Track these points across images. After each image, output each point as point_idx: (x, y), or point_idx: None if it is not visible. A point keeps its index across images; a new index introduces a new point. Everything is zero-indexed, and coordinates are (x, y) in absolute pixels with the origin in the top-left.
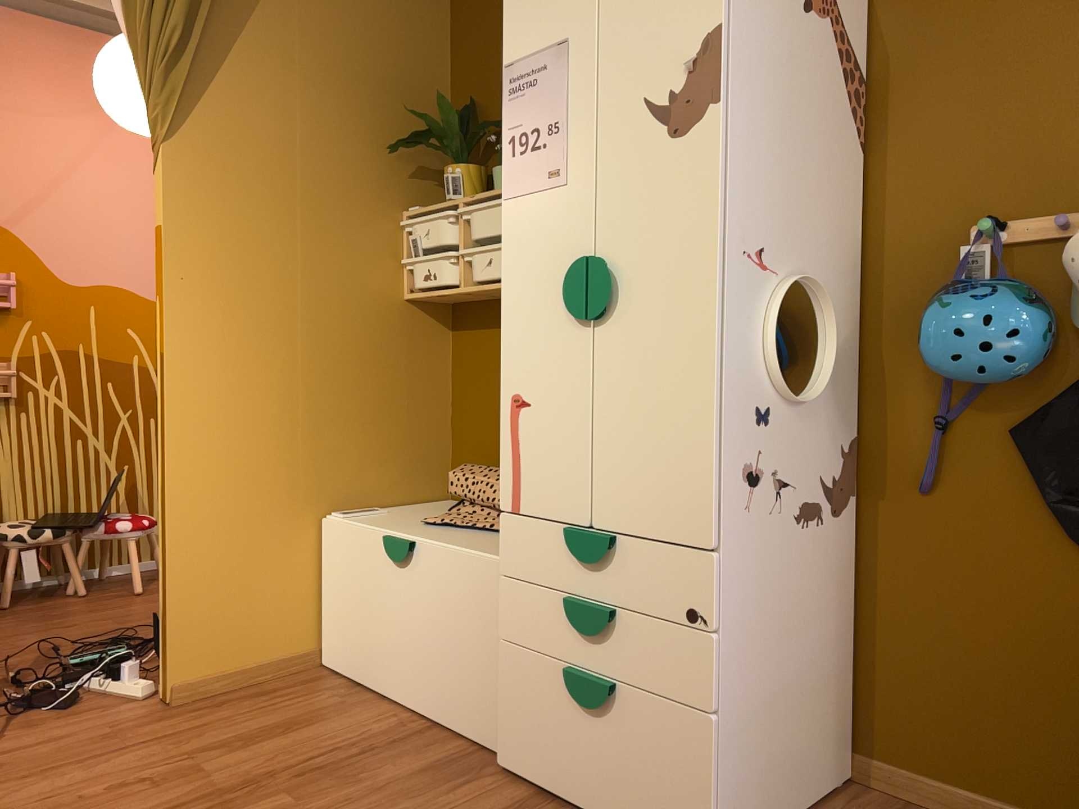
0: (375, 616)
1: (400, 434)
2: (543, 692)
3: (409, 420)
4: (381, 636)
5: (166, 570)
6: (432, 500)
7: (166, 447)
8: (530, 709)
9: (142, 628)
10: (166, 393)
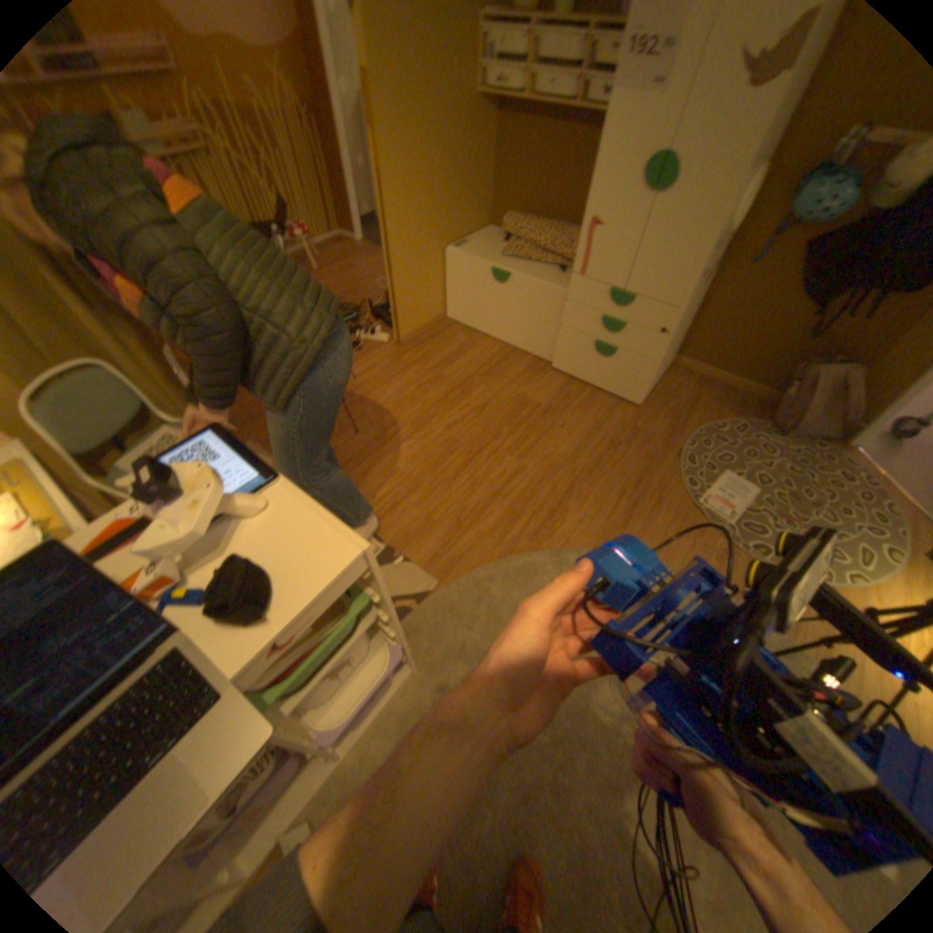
0: (481, 302)
1: (472, 193)
2: (579, 346)
3: (475, 182)
4: (485, 311)
5: (393, 291)
6: (483, 227)
7: (385, 229)
8: (571, 351)
9: (344, 299)
10: (381, 197)
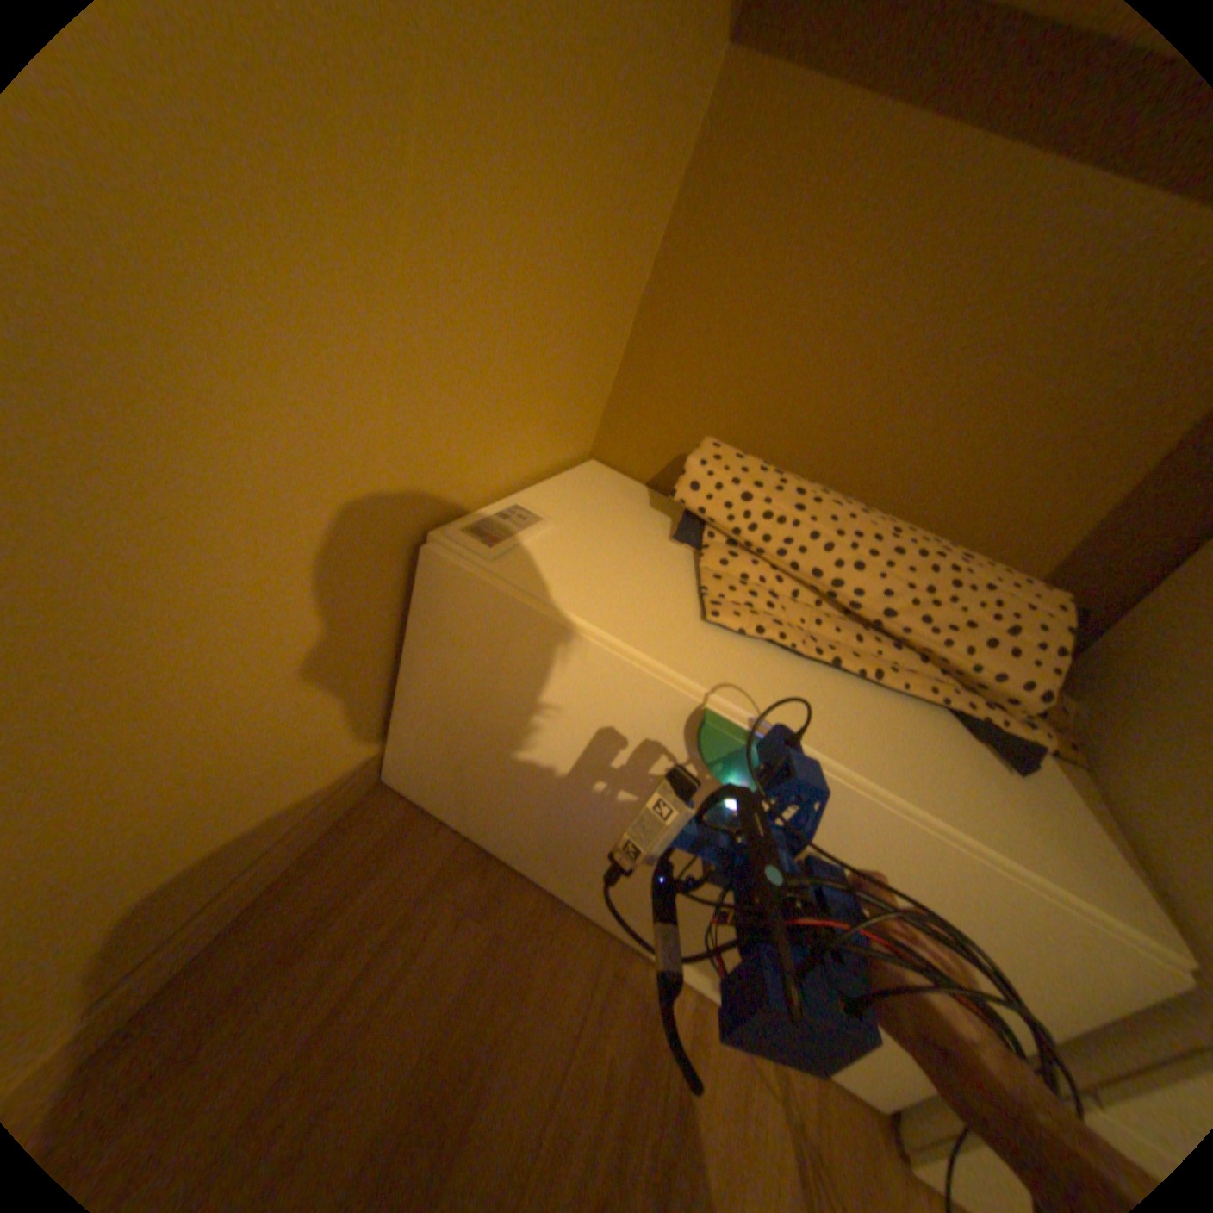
0: (590, 801)
1: (587, 320)
2: None
3: (609, 285)
4: (600, 835)
5: None
6: (578, 457)
7: None
8: None
9: None
10: None
